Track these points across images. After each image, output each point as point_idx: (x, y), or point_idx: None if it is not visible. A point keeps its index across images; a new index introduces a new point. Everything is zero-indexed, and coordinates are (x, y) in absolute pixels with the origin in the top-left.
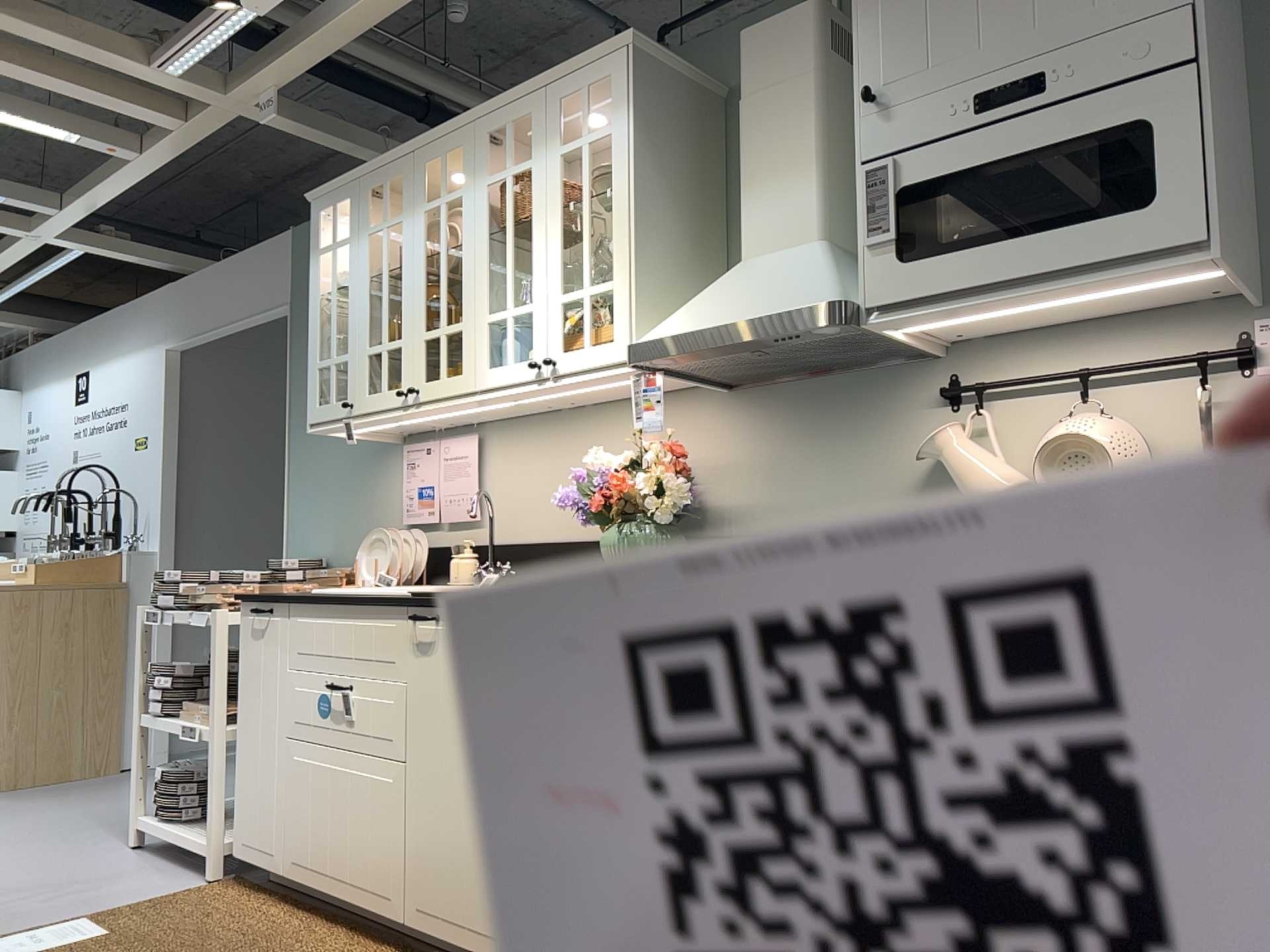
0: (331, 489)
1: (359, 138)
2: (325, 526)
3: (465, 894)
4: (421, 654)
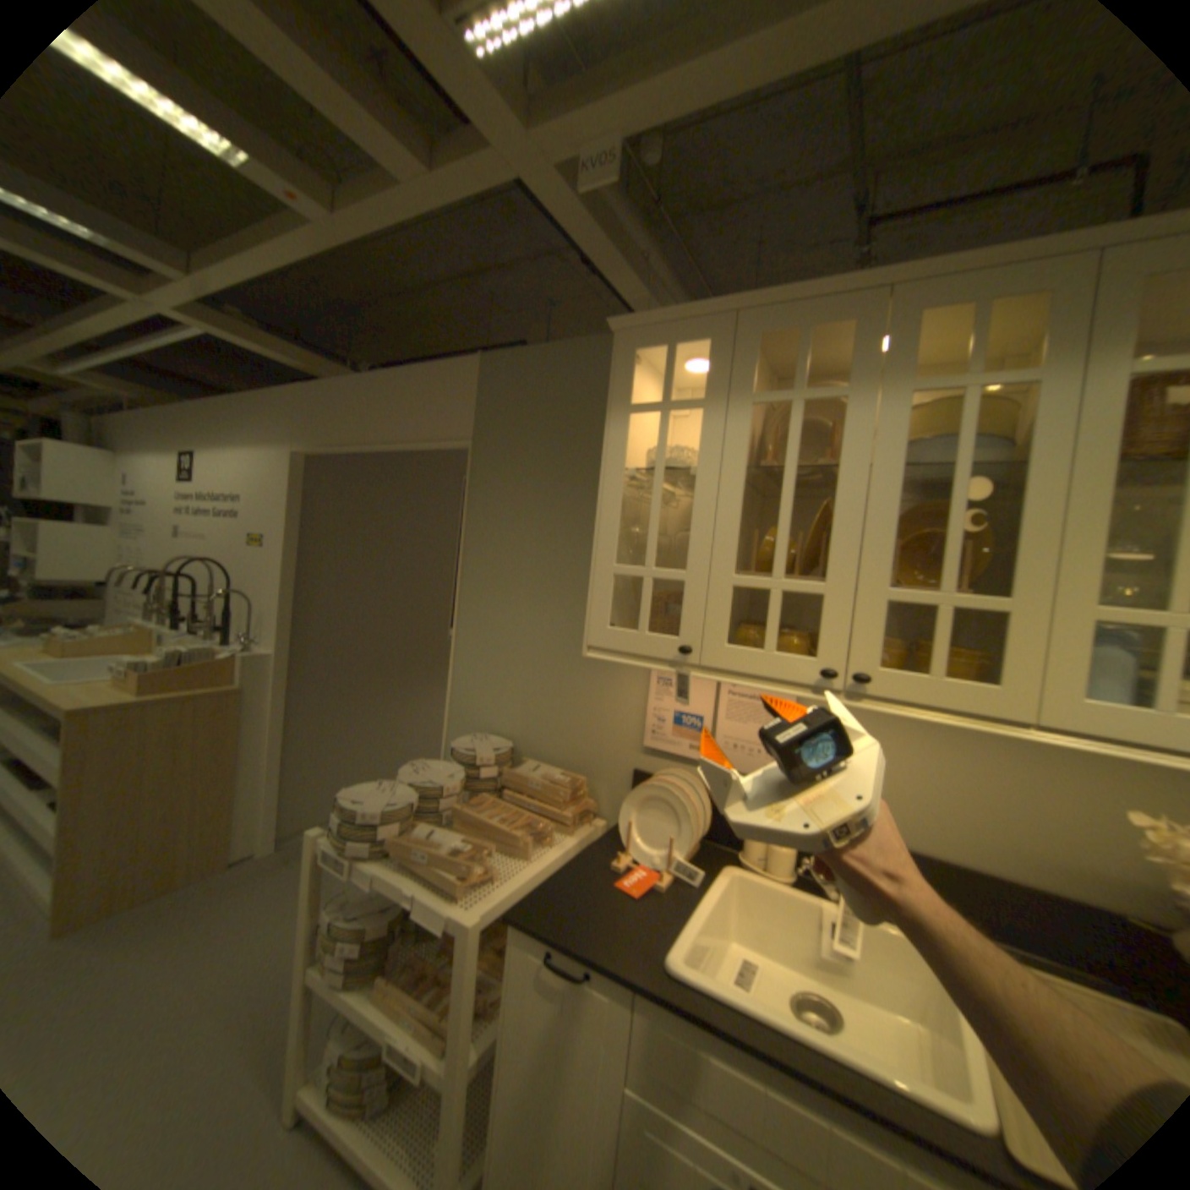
0: (521, 664)
1: (630, 253)
2: (509, 702)
3: None
4: None
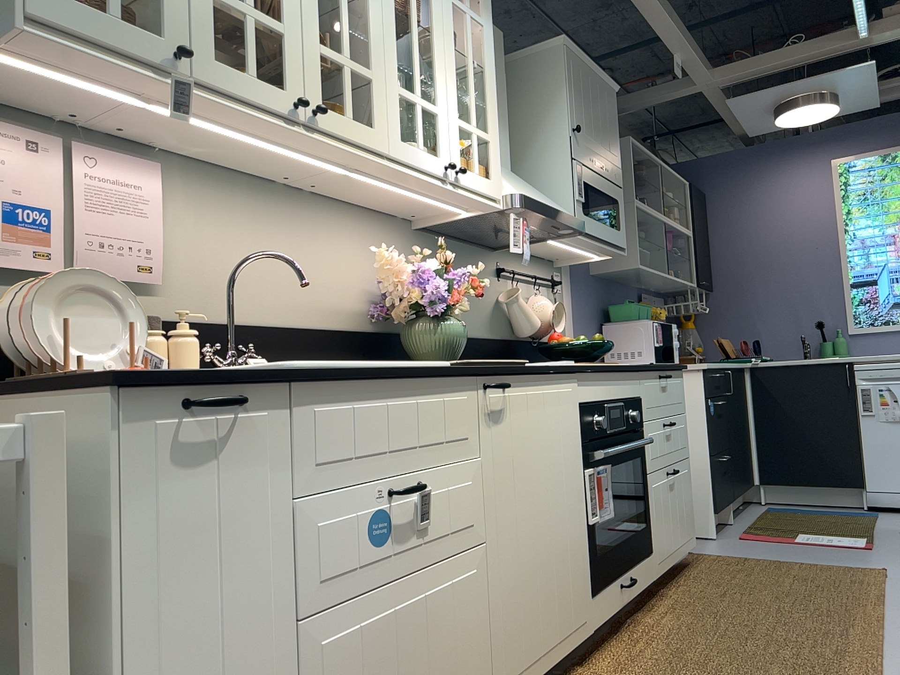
0: None
1: None
2: None
3: (540, 626)
4: (495, 423)
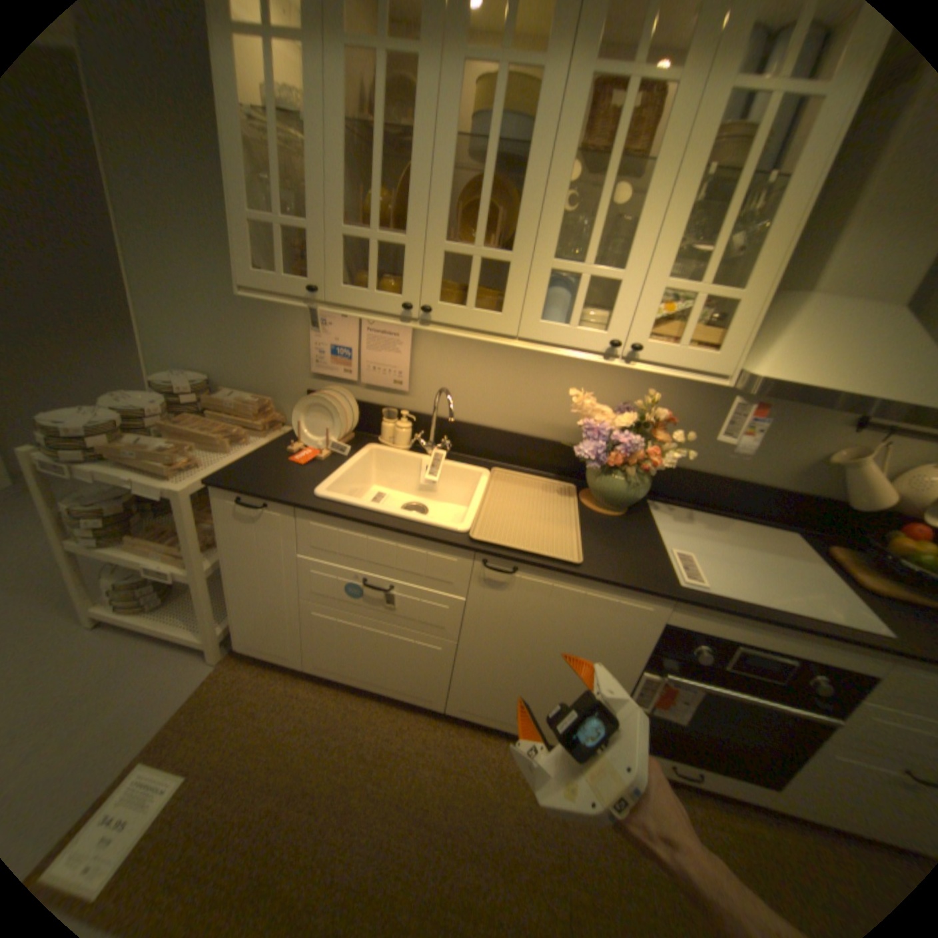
0: (200, 310)
1: None
2: (198, 344)
3: (512, 712)
4: (491, 587)
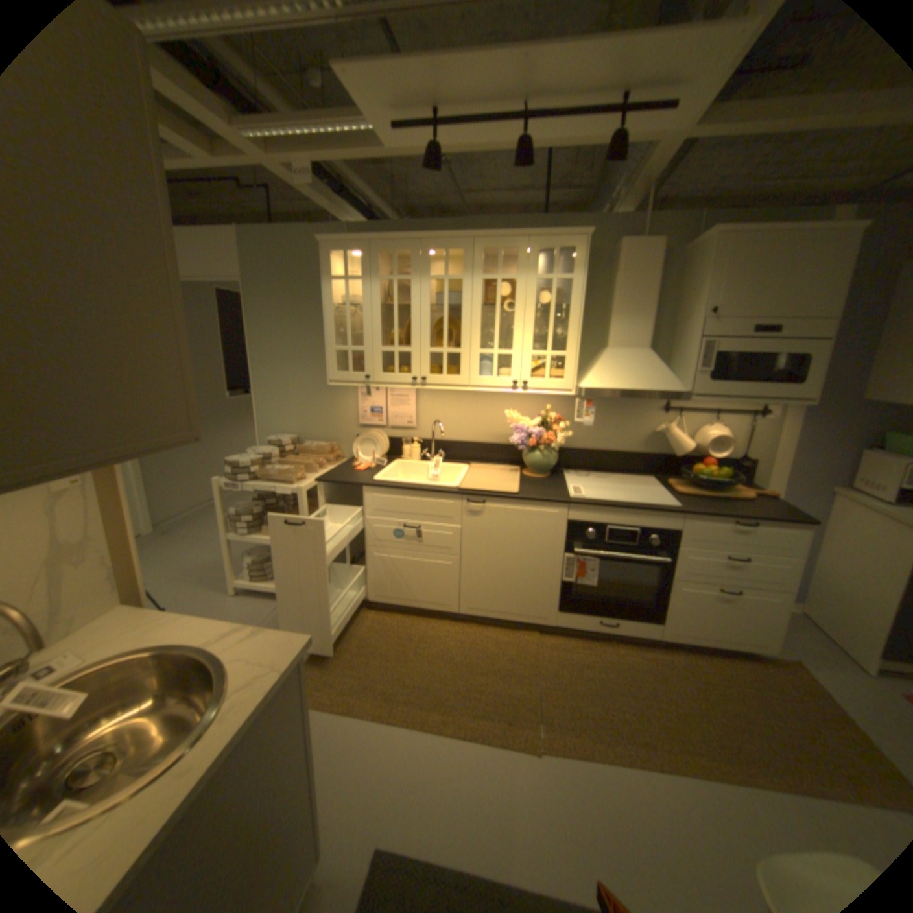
0: (294, 398)
1: (317, 187)
2: (291, 418)
3: (499, 601)
4: (473, 515)
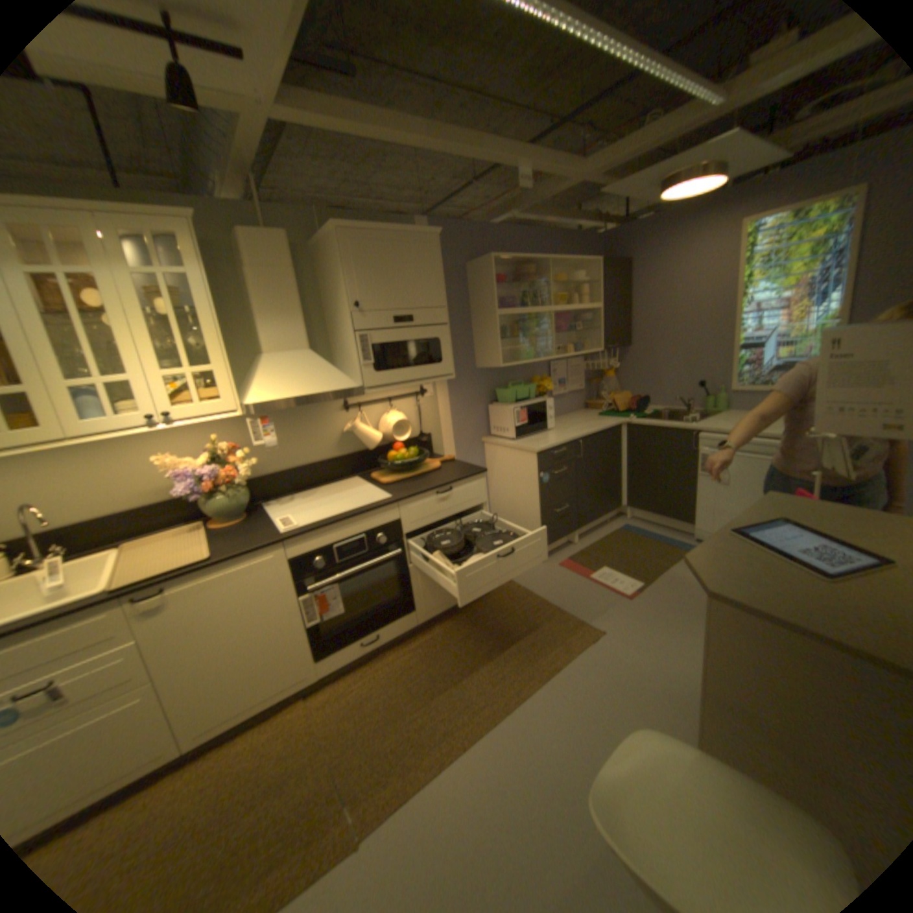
0: None
1: None
2: None
3: (235, 701)
4: (150, 617)
